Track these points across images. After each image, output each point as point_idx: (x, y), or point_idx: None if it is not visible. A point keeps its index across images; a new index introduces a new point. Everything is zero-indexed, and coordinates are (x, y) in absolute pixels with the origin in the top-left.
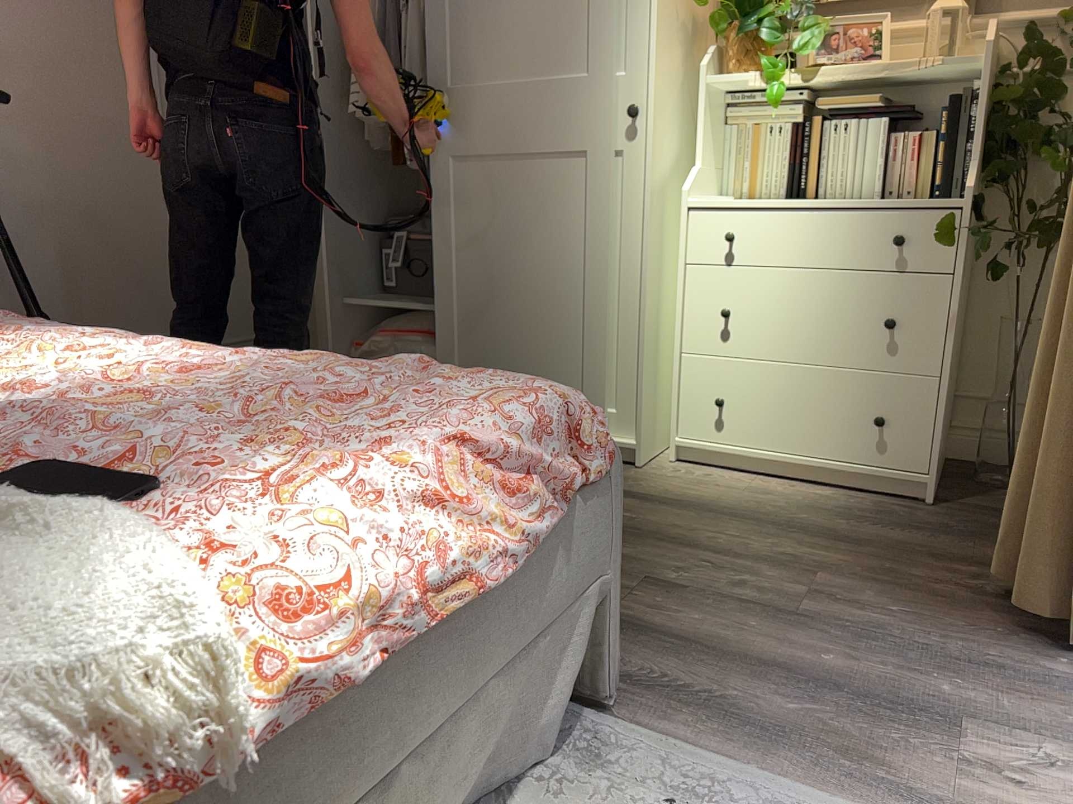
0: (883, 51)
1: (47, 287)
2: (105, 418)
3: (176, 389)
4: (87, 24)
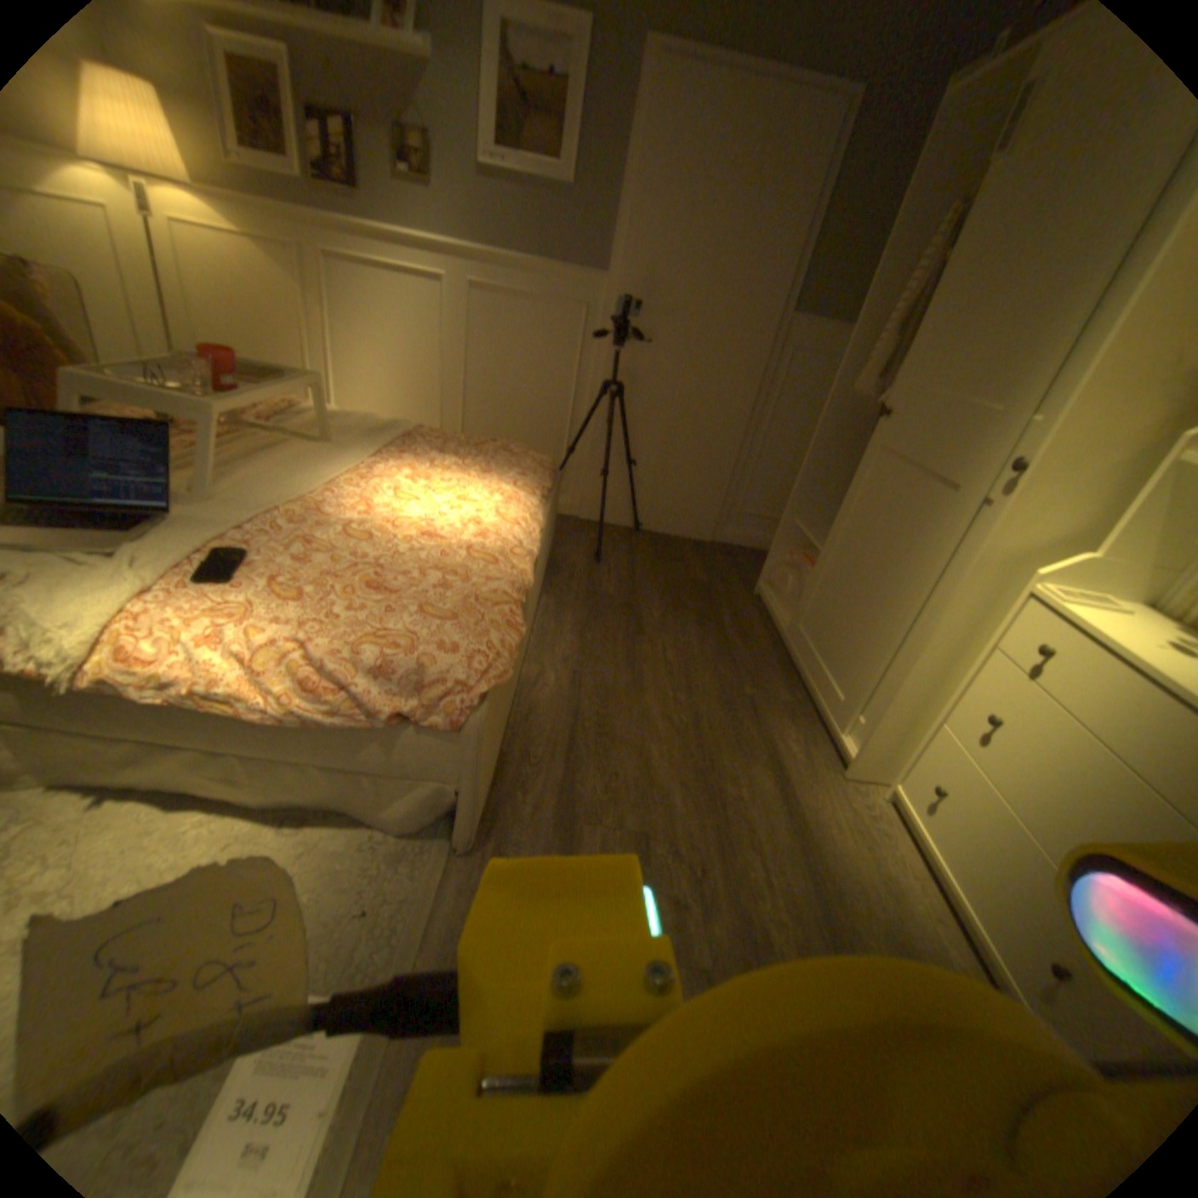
0: None
1: (649, 445)
2: (350, 536)
3: (414, 537)
4: (737, 285)
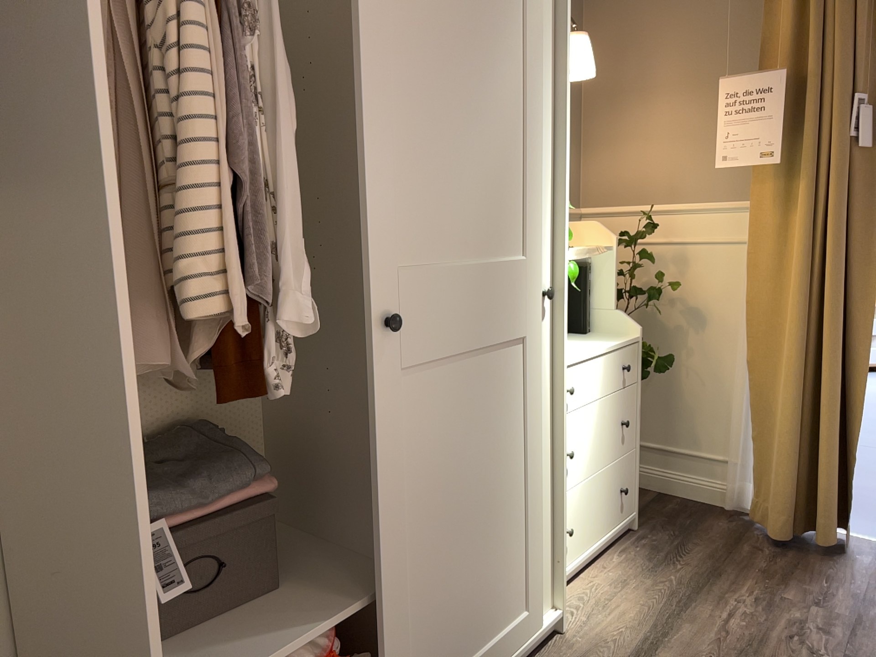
0: None
1: None
2: None
3: None
4: None
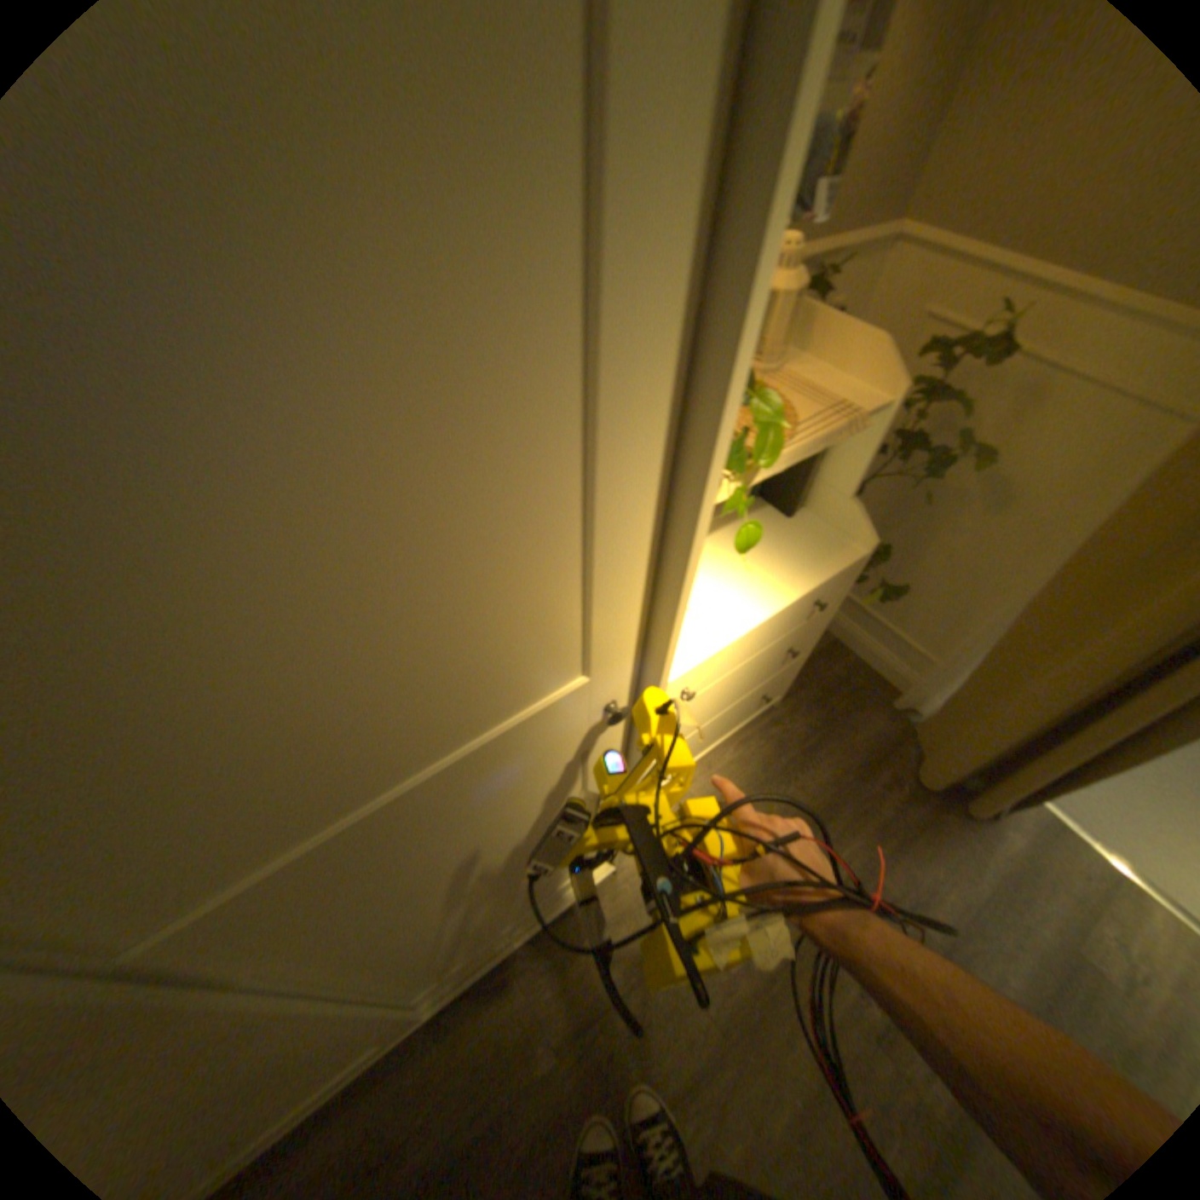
0: None
1: None
2: None
3: None
4: None
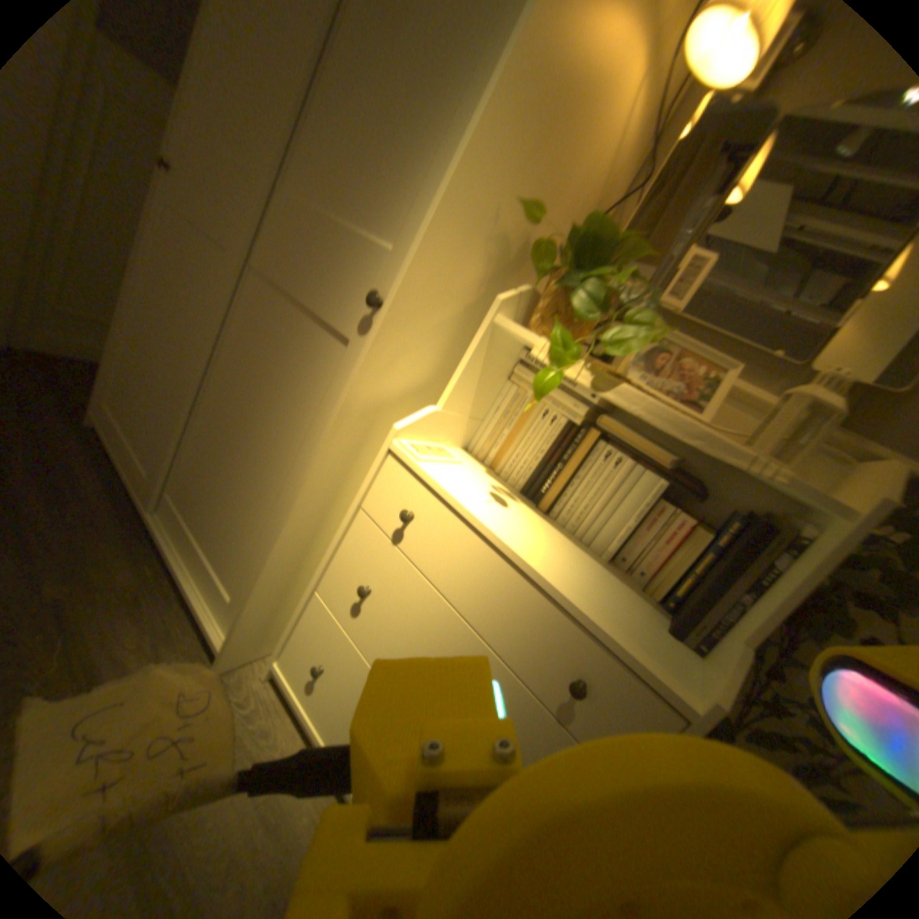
0: (708, 404)
1: None
2: None
3: None
4: None
